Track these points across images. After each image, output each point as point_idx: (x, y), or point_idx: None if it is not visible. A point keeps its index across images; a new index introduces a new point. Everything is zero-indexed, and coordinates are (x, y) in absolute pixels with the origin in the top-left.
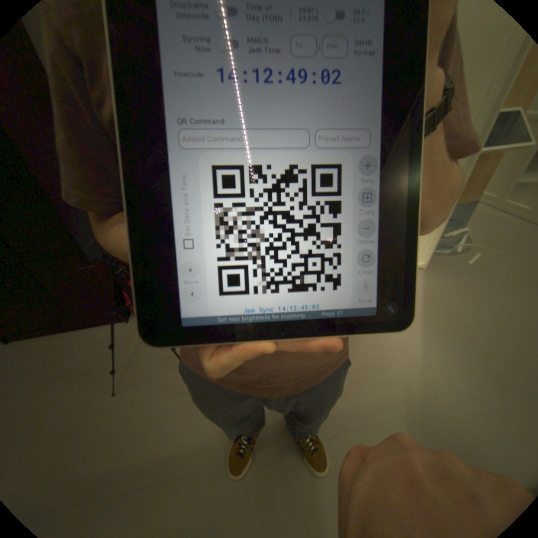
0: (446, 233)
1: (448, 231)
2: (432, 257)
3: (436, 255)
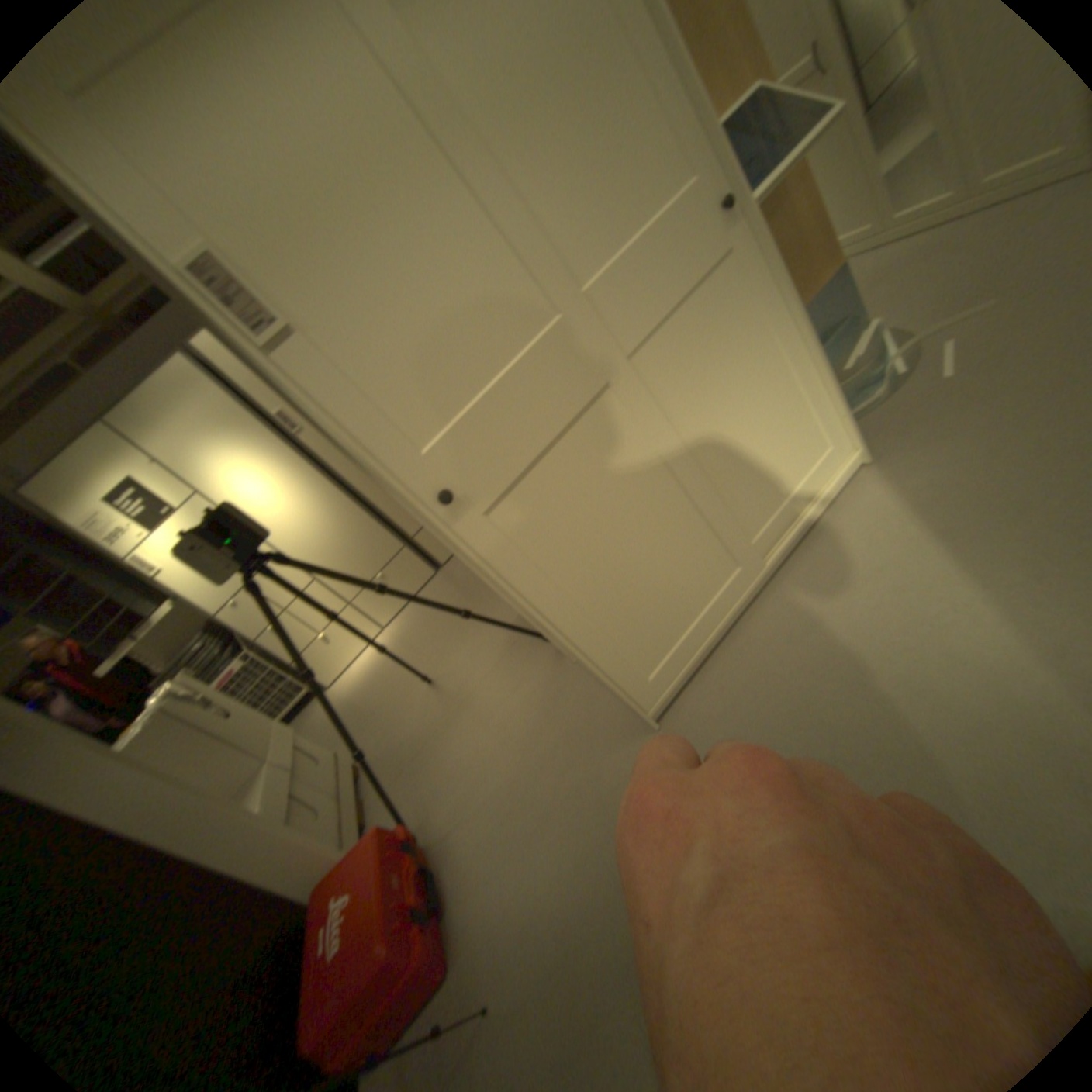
0: (848, 363)
1: (848, 354)
2: (866, 426)
3: (869, 414)
